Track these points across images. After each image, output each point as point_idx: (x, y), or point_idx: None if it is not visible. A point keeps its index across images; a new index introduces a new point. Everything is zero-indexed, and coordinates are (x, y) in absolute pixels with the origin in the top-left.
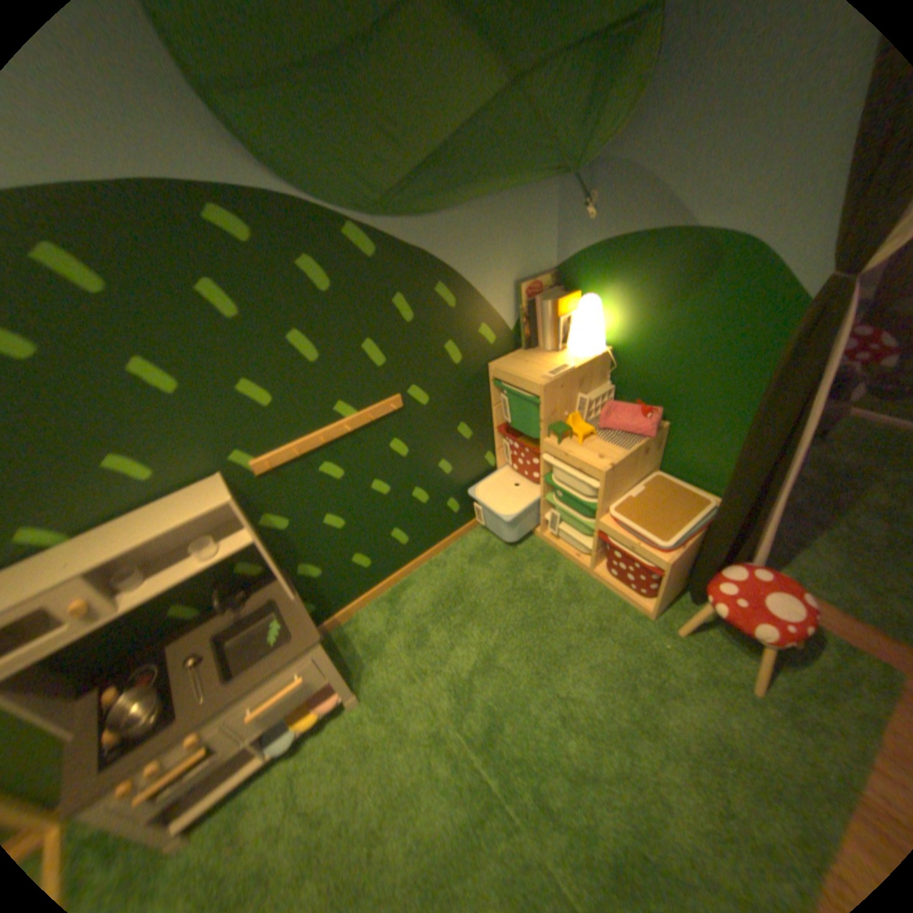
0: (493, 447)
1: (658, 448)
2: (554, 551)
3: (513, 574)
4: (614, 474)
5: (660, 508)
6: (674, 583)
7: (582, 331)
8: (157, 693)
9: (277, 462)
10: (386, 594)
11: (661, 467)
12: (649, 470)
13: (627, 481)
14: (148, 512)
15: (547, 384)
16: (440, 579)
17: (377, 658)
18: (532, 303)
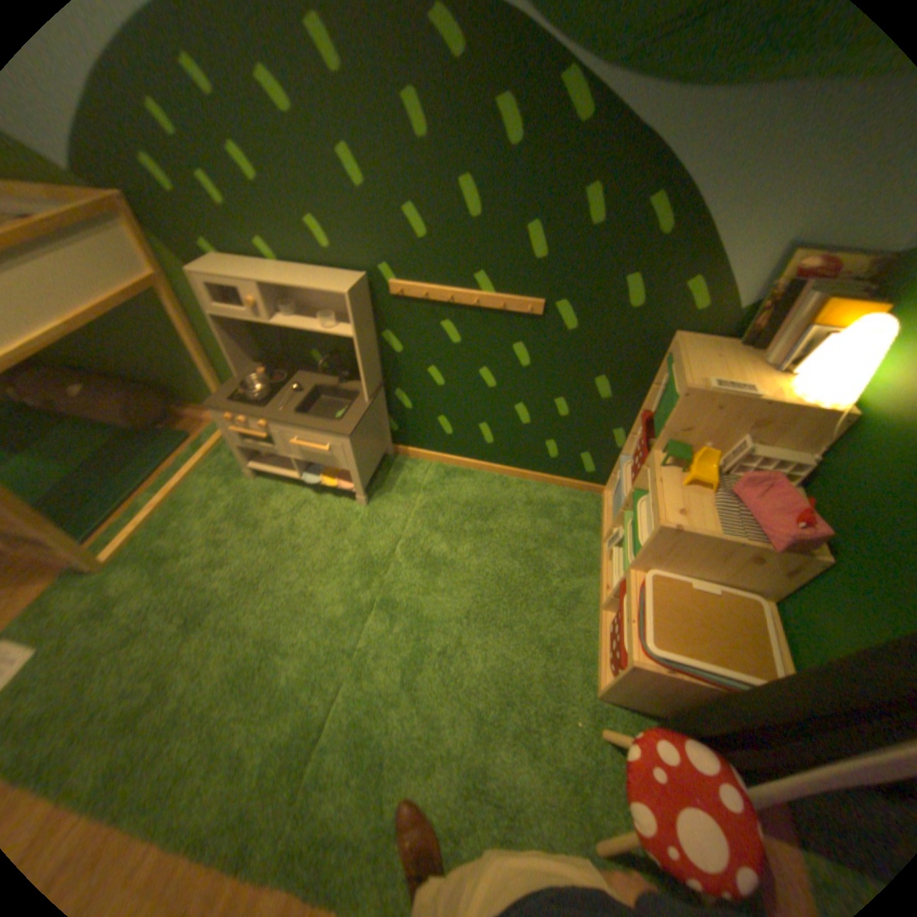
0: (630, 429)
1: (788, 577)
2: (598, 566)
3: (542, 545)
4: (677, 540)
5: (705, 625)
6: (641, 694)
7: (828, 361)
8: (268, 387)
9: (409, 294)
10: (451, 467)
11: (784, 604)
12: (754, 589)
13: (700, 566)
14: (312, 272)
15: (698, 390)
16: (492, 495)
17: (402, 496)
18: (799, 286)
